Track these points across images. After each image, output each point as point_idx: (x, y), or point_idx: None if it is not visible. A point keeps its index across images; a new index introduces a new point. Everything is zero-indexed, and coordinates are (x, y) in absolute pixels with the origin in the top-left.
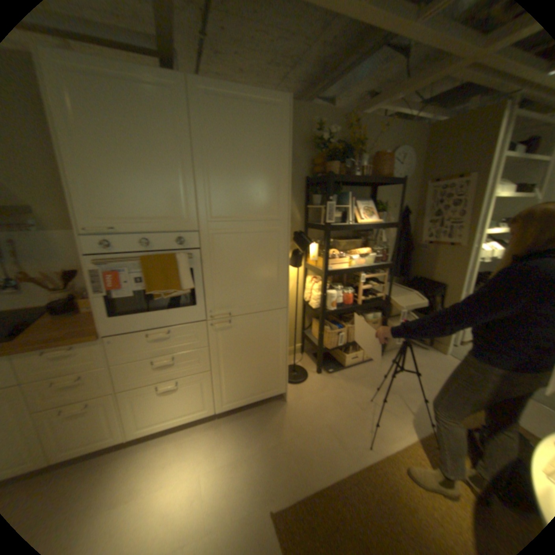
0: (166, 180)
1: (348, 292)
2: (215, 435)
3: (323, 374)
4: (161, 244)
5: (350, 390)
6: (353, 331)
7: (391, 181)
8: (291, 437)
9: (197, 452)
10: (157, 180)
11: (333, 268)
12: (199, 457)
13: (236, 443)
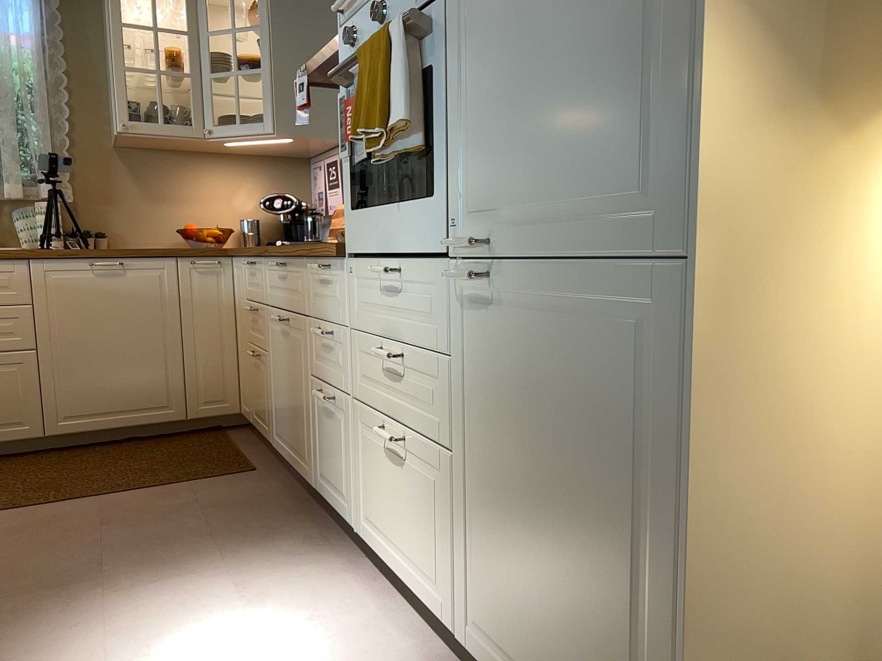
0: None
1: None
2: None
3: None
4: (403, 5)
5: None
6: None
7: None
8: None
9: None
10: None
11: None
12: None
13: None
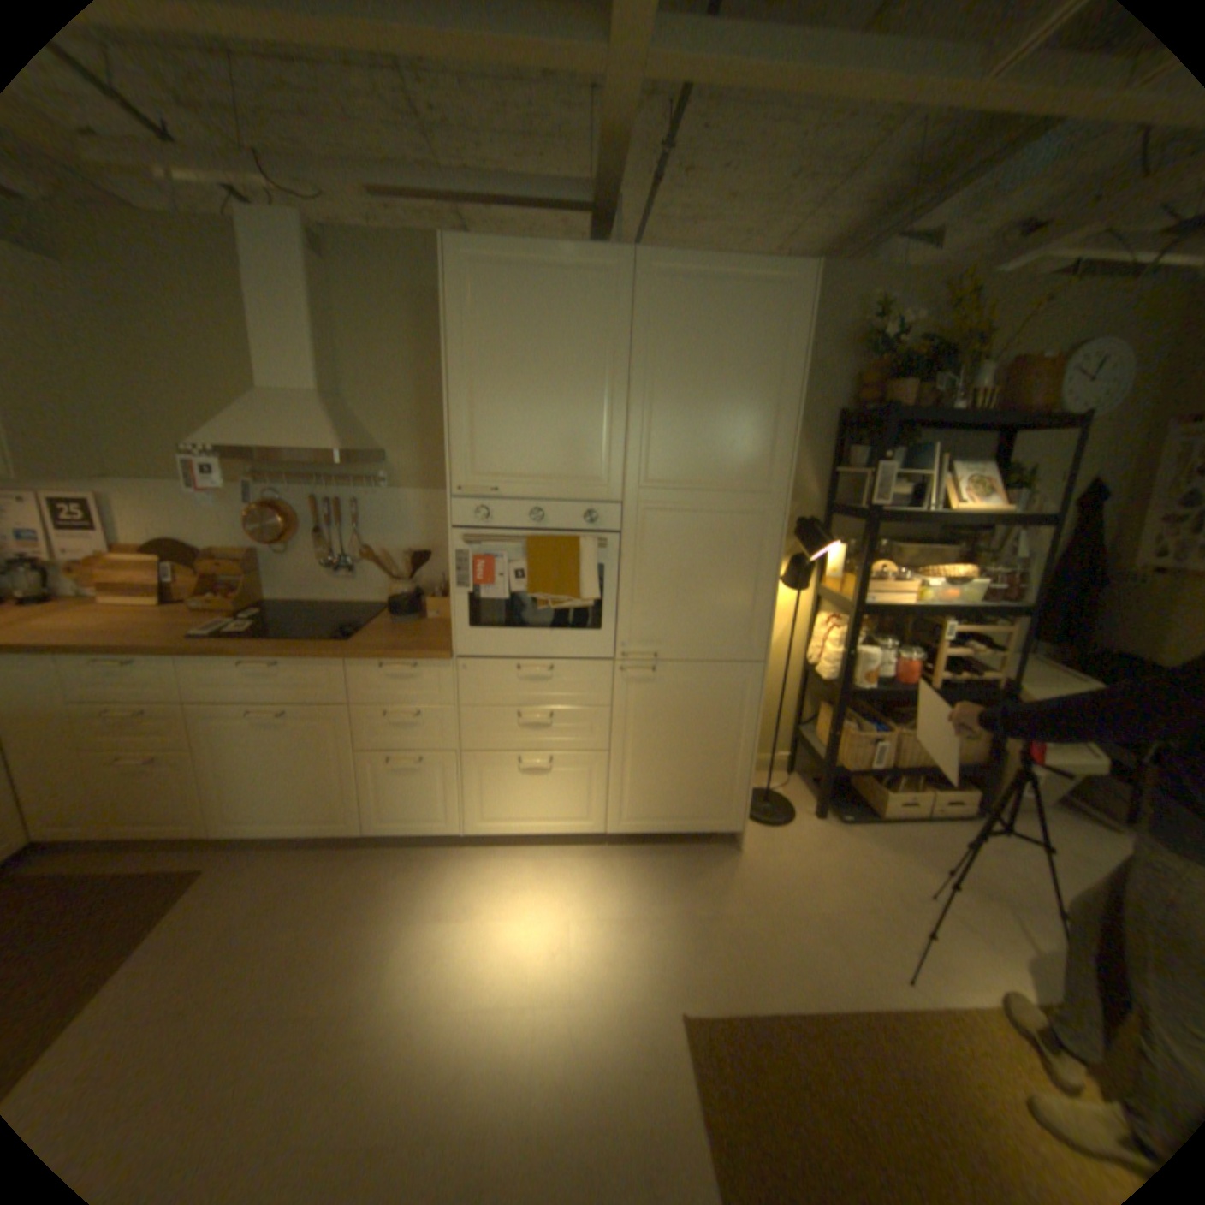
0: (585, 418)
1: (912, 658)
2: (603, 869)
3: (831, 823)
4: (563, 521)
5: (890, 866)
6: (914, 744)
7: (1055, 421)
8: (744, 914)
9: (571, 885)
10: (573, 417)
11: (881, 601)
12: (574, 895)
13: (639, 892)
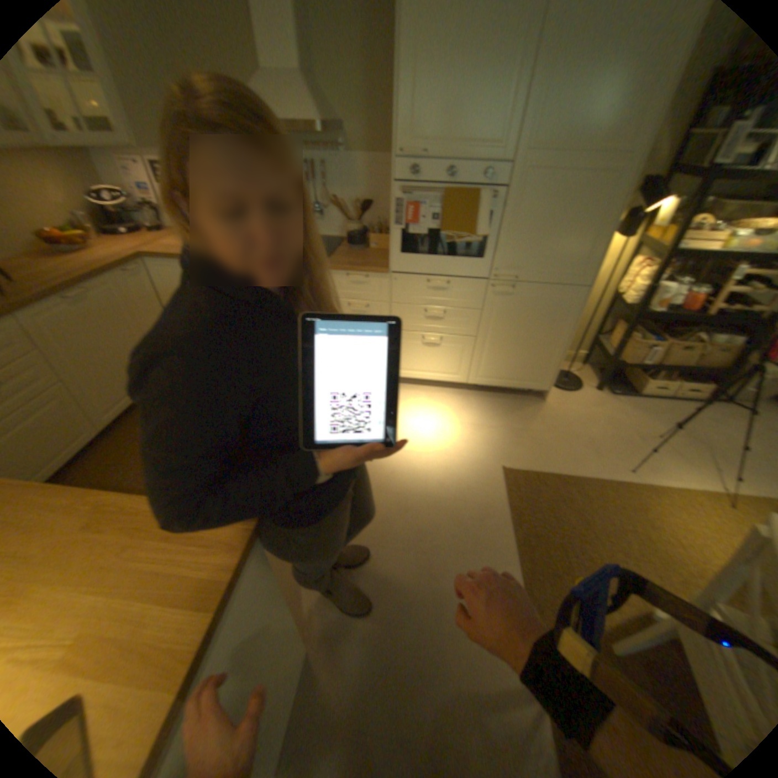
0: (497, 86)
1: (700, 292)
2: (463, 401)
3: (605, 393)
4: (469, 177)
5: (637, 419)
6: (679, 350)
7: None
8: (541, 430)
9: (446, 406)
10: (487, 86)
11: (691, 247)
12: (447, 411)
13: (483, 413)
